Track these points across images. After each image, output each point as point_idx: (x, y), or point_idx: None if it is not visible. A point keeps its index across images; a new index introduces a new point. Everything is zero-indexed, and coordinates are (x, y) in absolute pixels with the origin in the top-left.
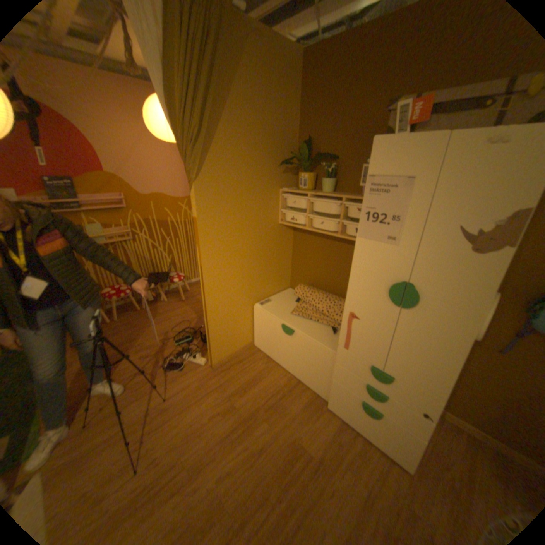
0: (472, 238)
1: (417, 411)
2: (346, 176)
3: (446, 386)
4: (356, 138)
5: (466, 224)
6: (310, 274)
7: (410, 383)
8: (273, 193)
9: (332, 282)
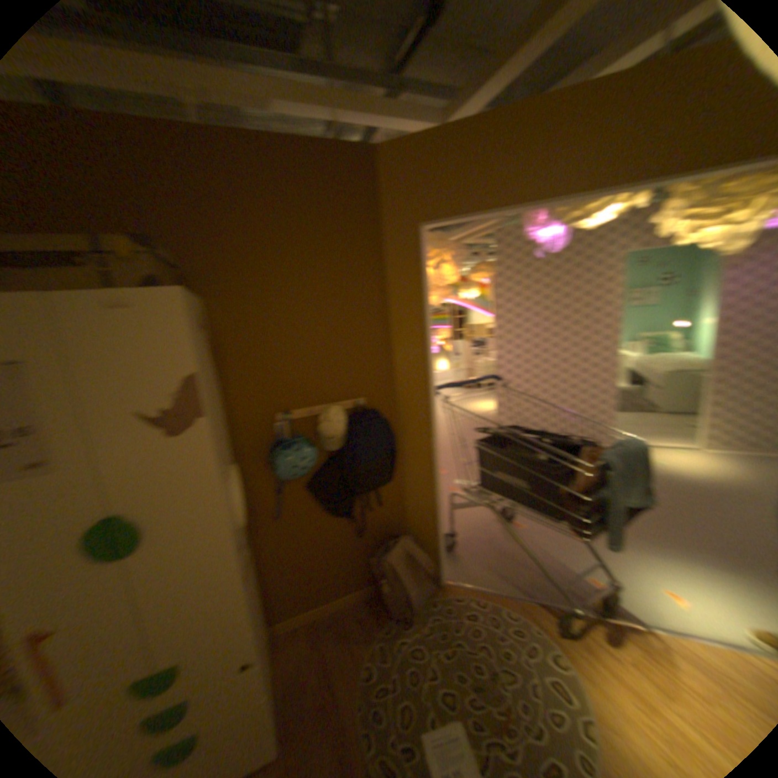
0: (152, 424)
1: (226, 677)
2: None
3: (234, 611)
4: None
5: (134, 410)
6: None
7: (196, 652)
8: None
9: None
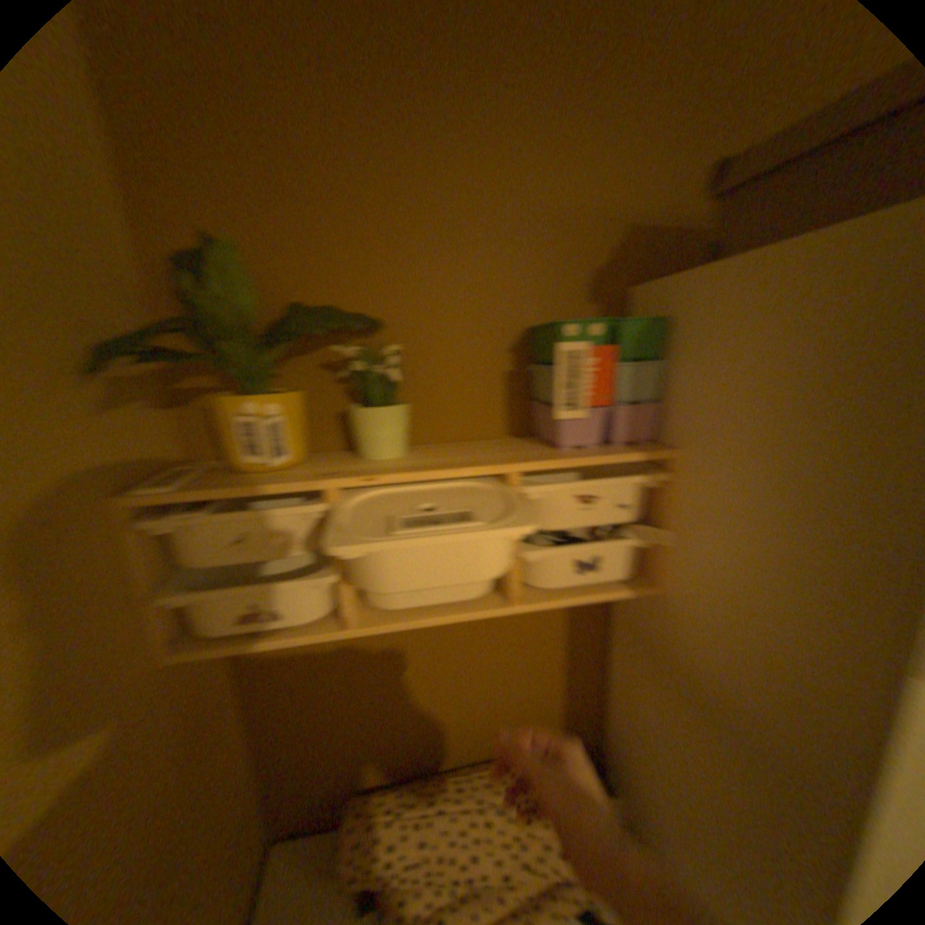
0: None
1: None
2: (431, 385)
3: None
4: (443, 254)
5: None
6: (357, 745)
7: None
8: (80, 534)
9: (453, 728)
